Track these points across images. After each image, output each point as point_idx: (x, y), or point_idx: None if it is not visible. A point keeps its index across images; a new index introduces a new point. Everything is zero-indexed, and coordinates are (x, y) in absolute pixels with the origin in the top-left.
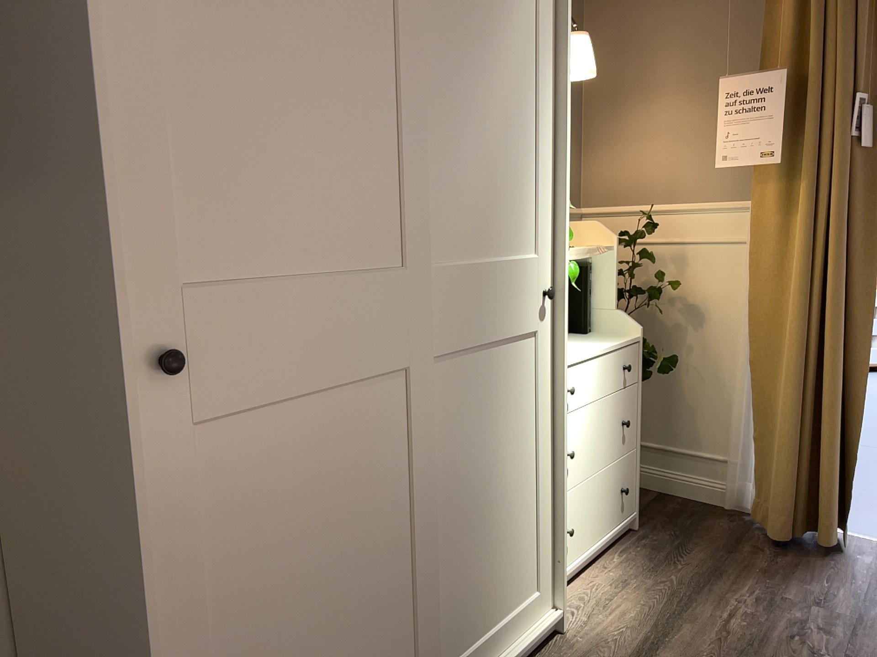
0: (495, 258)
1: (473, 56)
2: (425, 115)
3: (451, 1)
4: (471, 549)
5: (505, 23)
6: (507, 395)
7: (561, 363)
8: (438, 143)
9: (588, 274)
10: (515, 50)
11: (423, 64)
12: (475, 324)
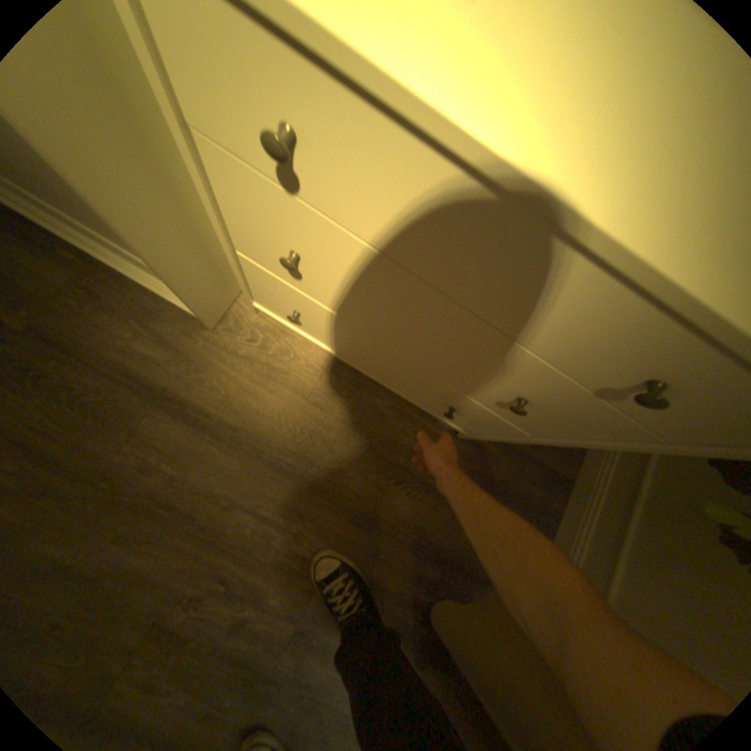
0: None
1: None
2: None
3: None
4: None
5: None
6: None
7: None
8: None
9: None
10: None
11: None
12: None
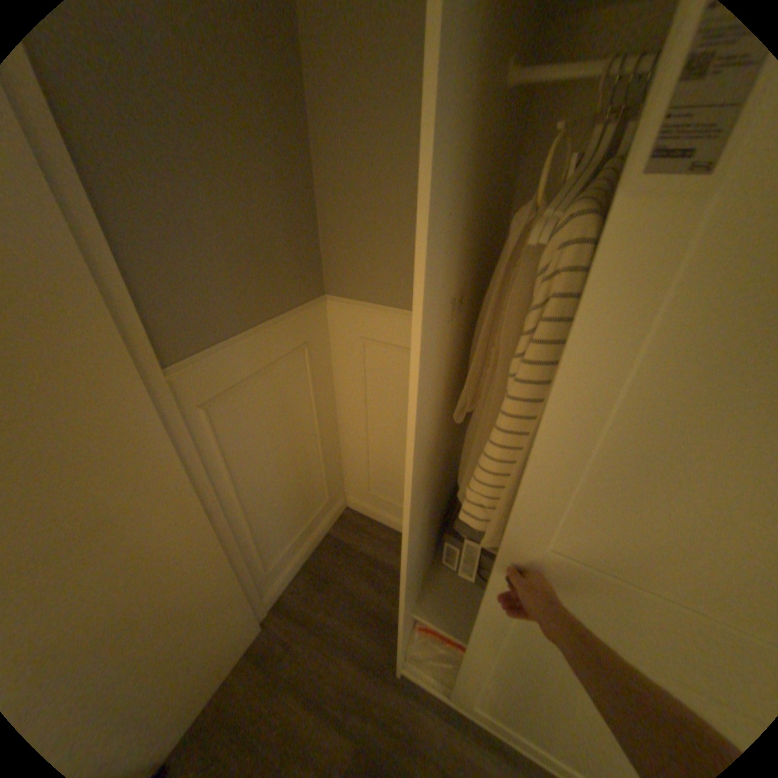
0: None
1: None
2: None
3: None
4: None
5: None
6: None
7: None
8: None
9: None
10: None
11: None
12: None
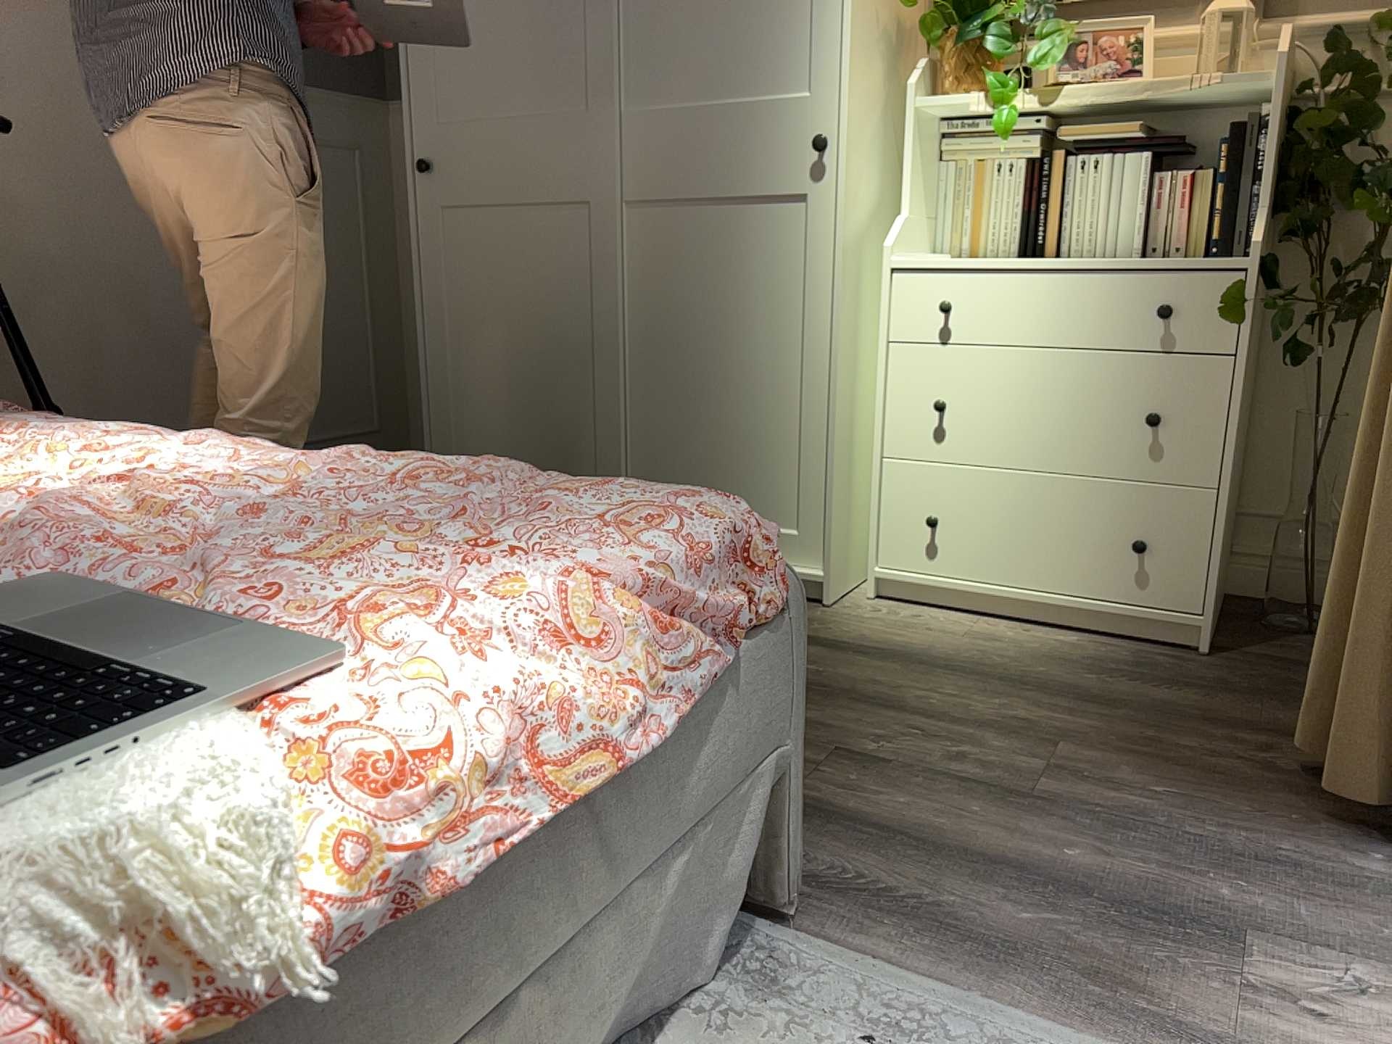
0: (727, 98)
1: None
2: None
3: None
4: (683, 422)
5: None
6: (747, 268)
7: (841, 244)
8: None
9: (1264, 135)
10: None
11: None
12: (689, 174)
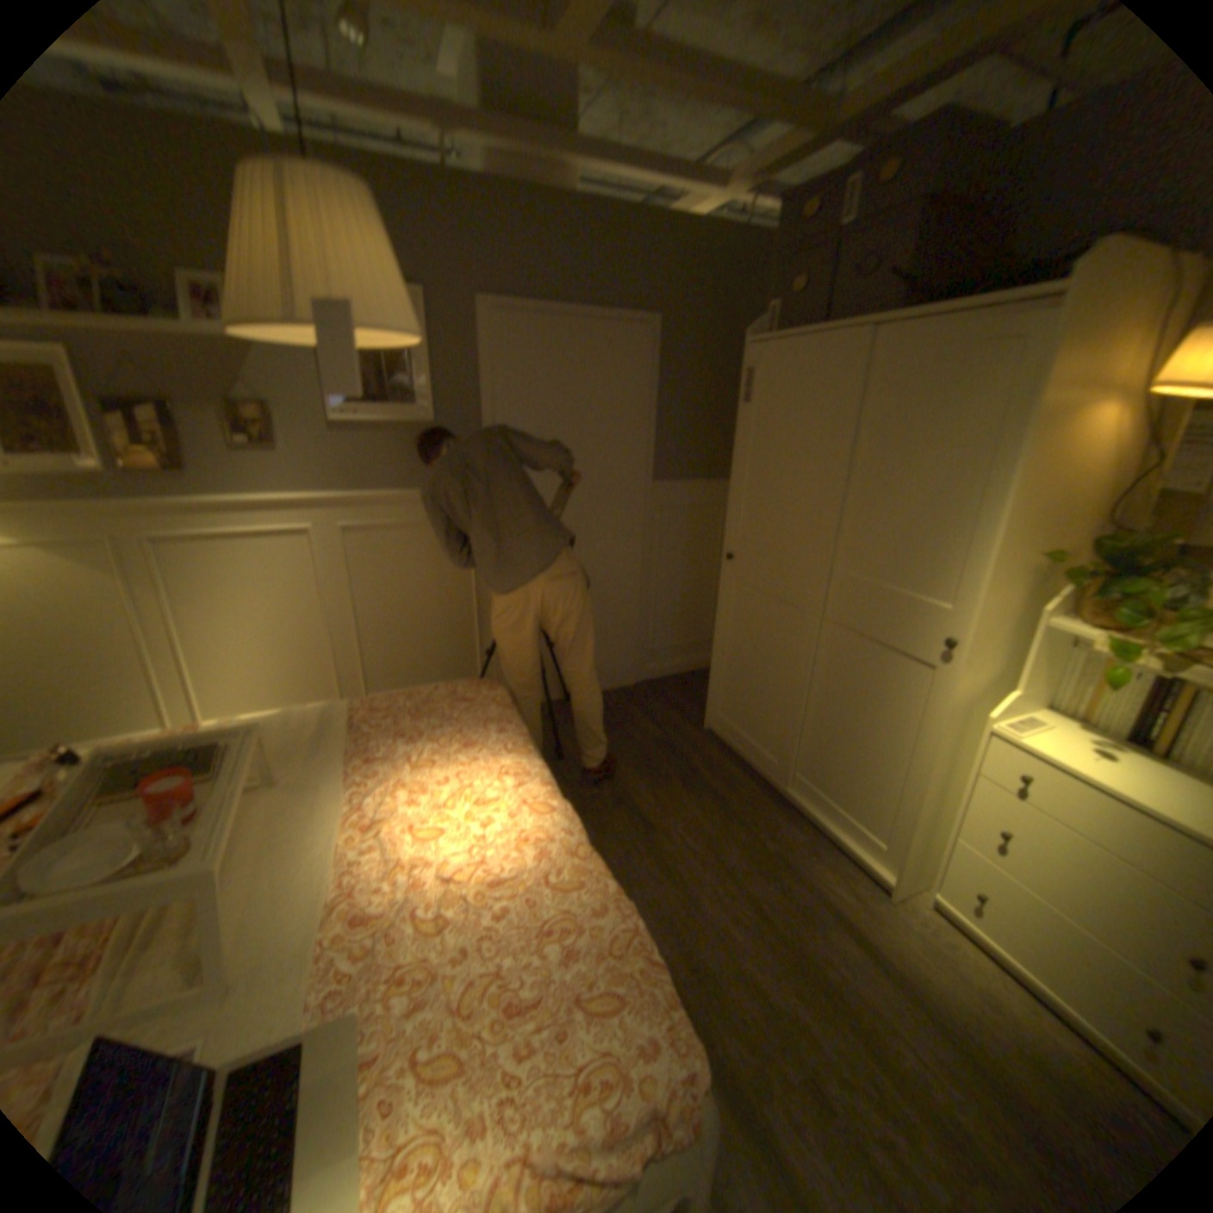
0: (898, 587)
1: (909, 441)
2: (850, 483)
3: (895, 406)
4: (833, 748)
5: (959, 407)
6: (888, 688)
7: (950, 711)
8: (862, 499)
9: None
10: (969, 426)
11: (856, 453)
12: (864, 620)
